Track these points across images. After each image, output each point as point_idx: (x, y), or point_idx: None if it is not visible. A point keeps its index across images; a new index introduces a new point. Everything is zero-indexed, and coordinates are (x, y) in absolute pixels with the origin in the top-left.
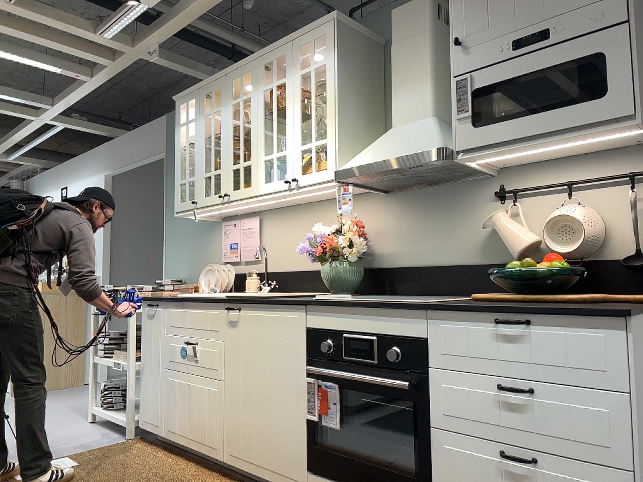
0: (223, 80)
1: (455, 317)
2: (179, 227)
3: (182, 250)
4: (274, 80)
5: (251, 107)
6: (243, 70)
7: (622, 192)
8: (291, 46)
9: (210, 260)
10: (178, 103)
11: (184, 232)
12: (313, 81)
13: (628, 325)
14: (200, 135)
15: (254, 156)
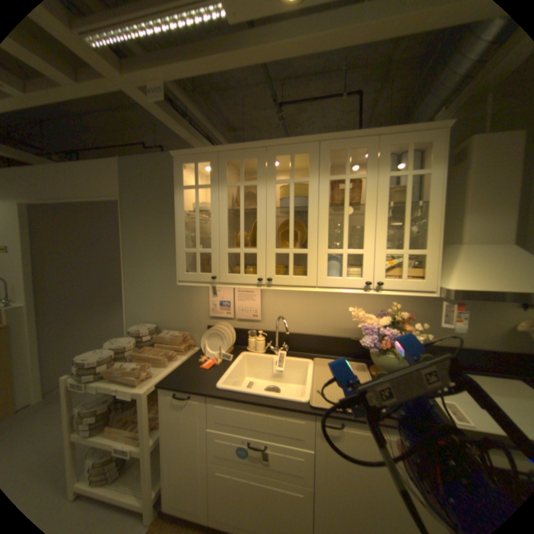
0: (259, 152)
1: None
2: (145, 276)
3: (149, 298)
4: (348, 172)
5: (310, 193)
6: (295, 148)
7: None
8: (378, 140)
9: (192, 312)
10: (178, 160)
11: (152, 282)
12: (411, 188)
13: None
14: (220, 206)
15: (314, 247)
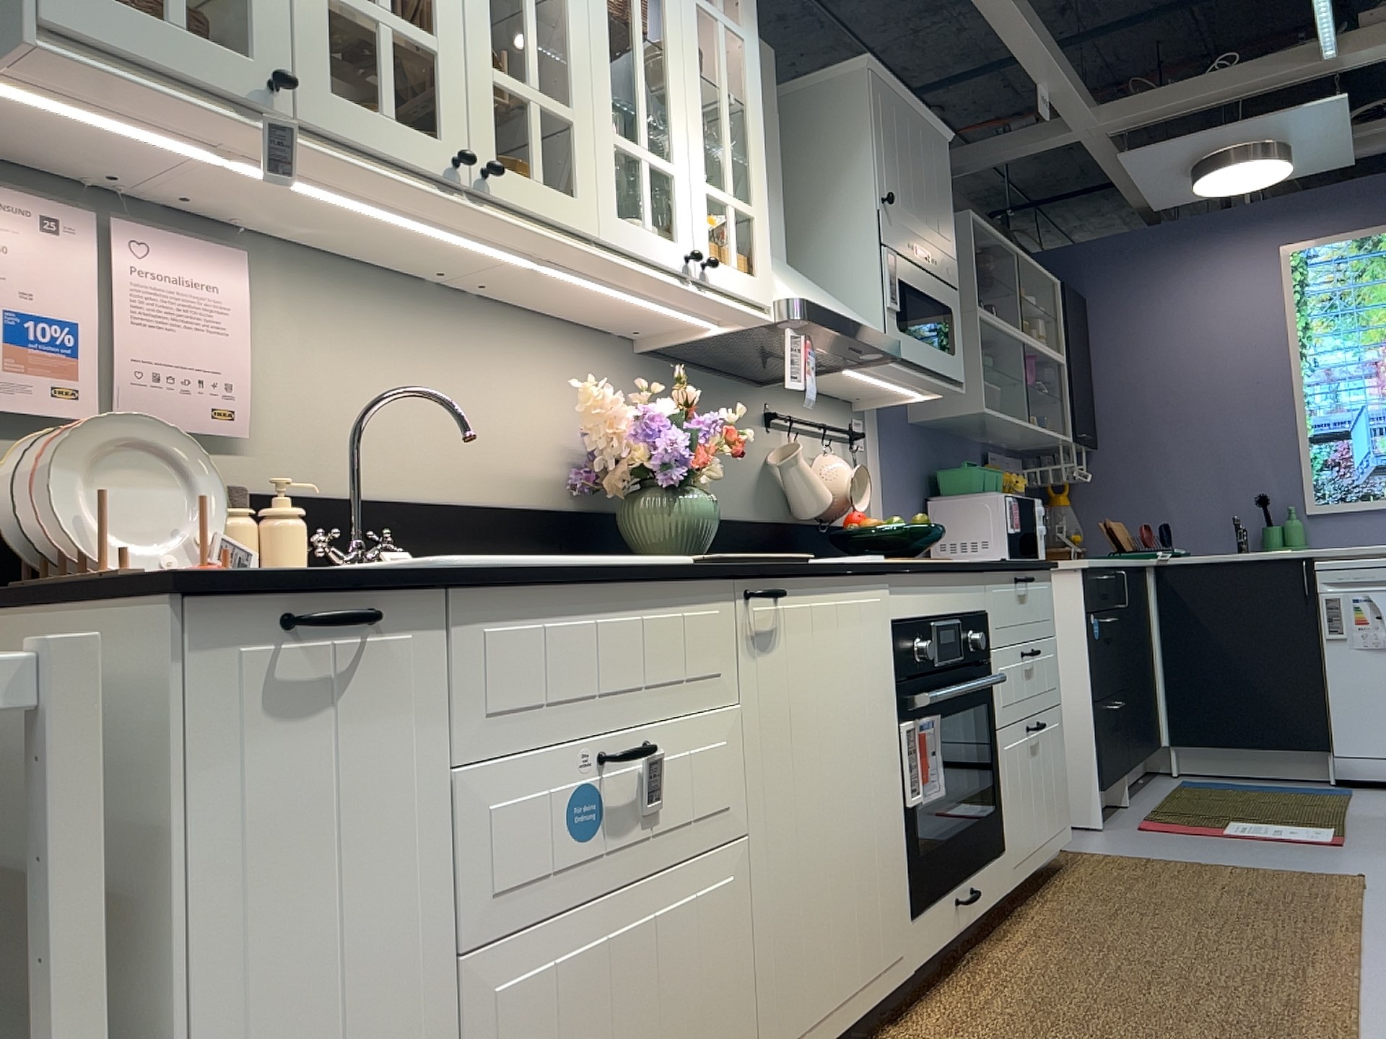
0: None
1: (1000, 579)
2: None
3: None
4: None
5: None
6: None
7: (843, 450)
8: None
9: None
10: None
11: None
12: (726, 54)
13: (1053, 577)
14: None
15: (586, 109)
